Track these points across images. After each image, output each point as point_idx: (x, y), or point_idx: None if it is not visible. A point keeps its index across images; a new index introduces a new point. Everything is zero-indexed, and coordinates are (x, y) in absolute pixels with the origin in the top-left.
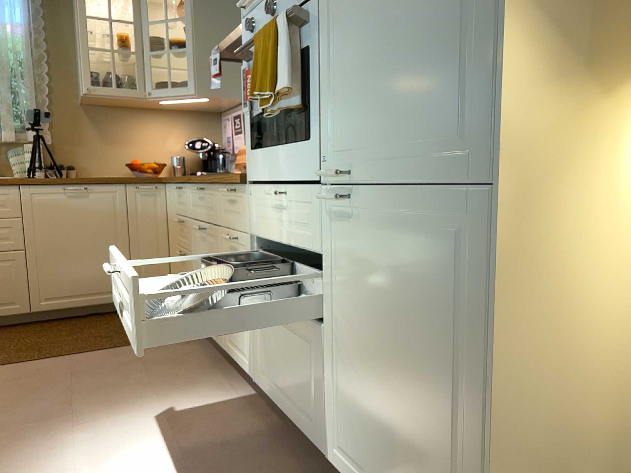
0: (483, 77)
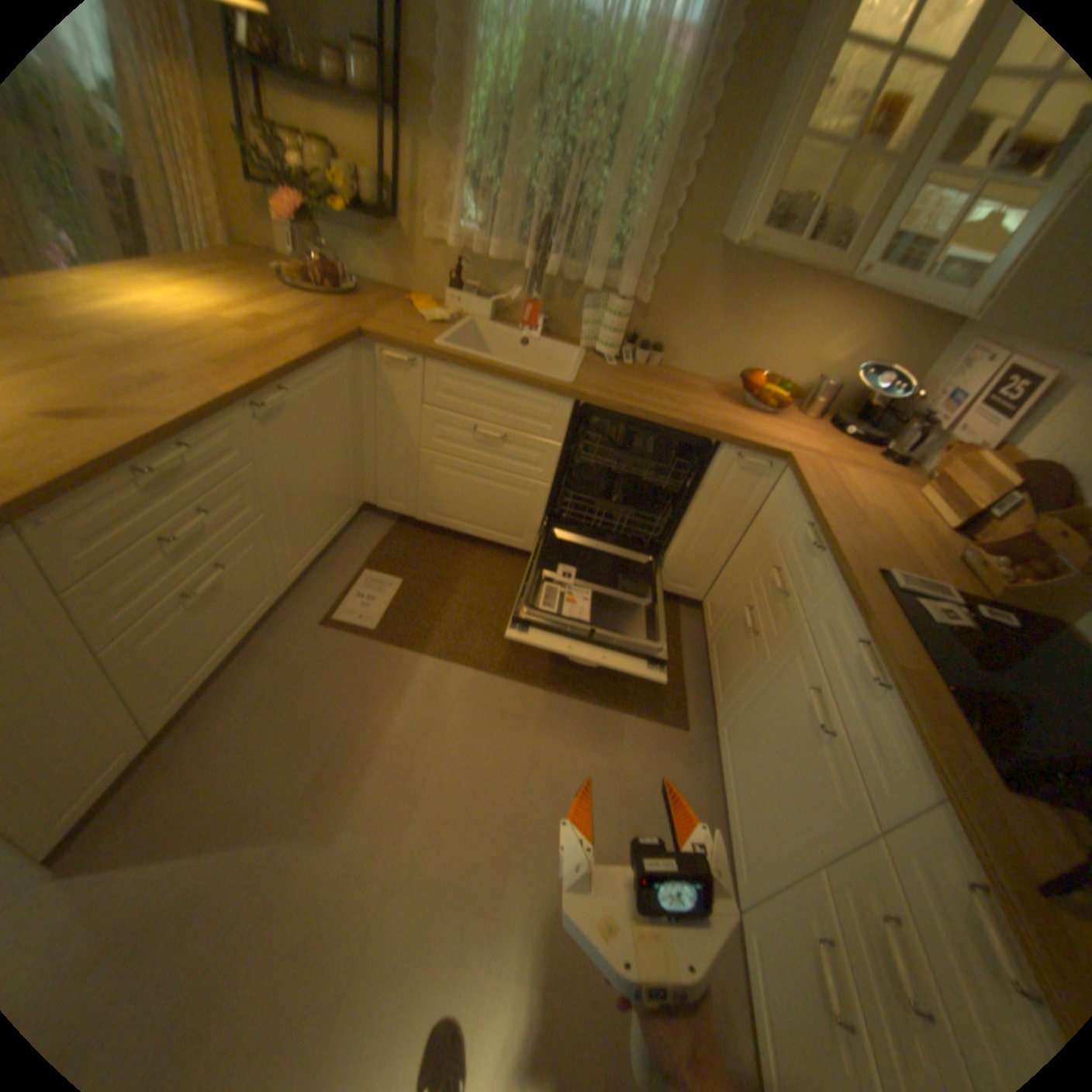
0: None
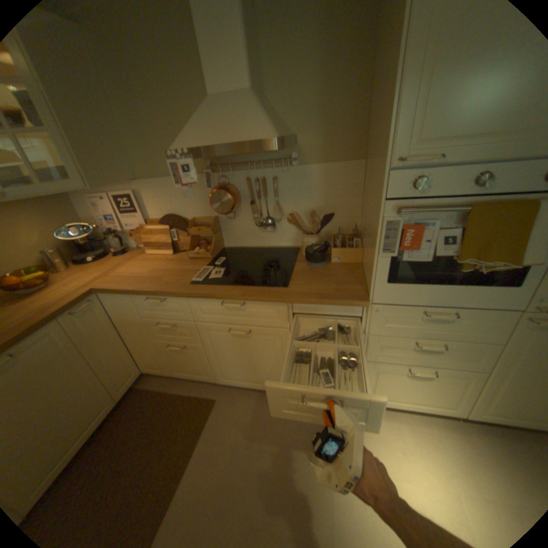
0: None
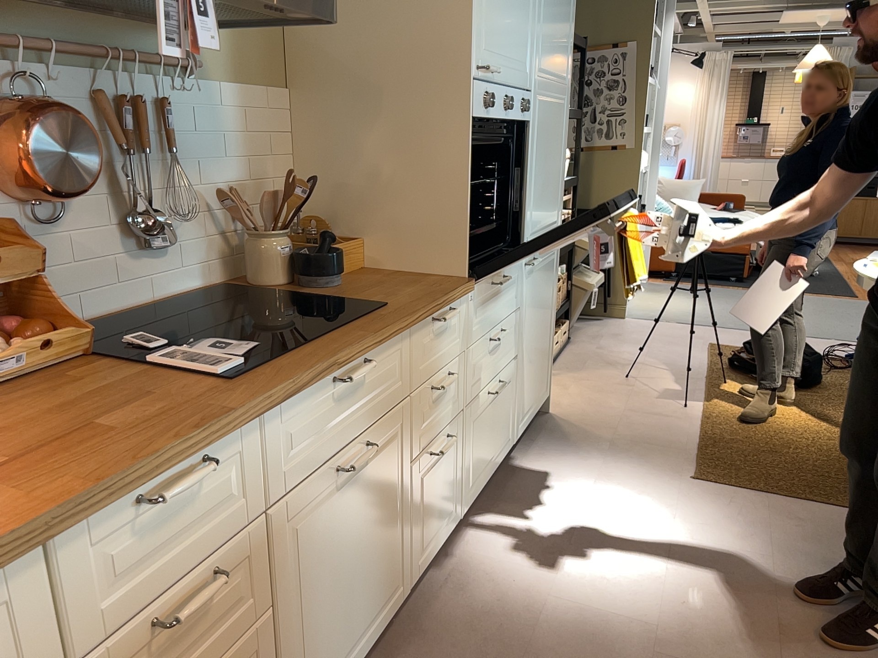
0: (559, 197)
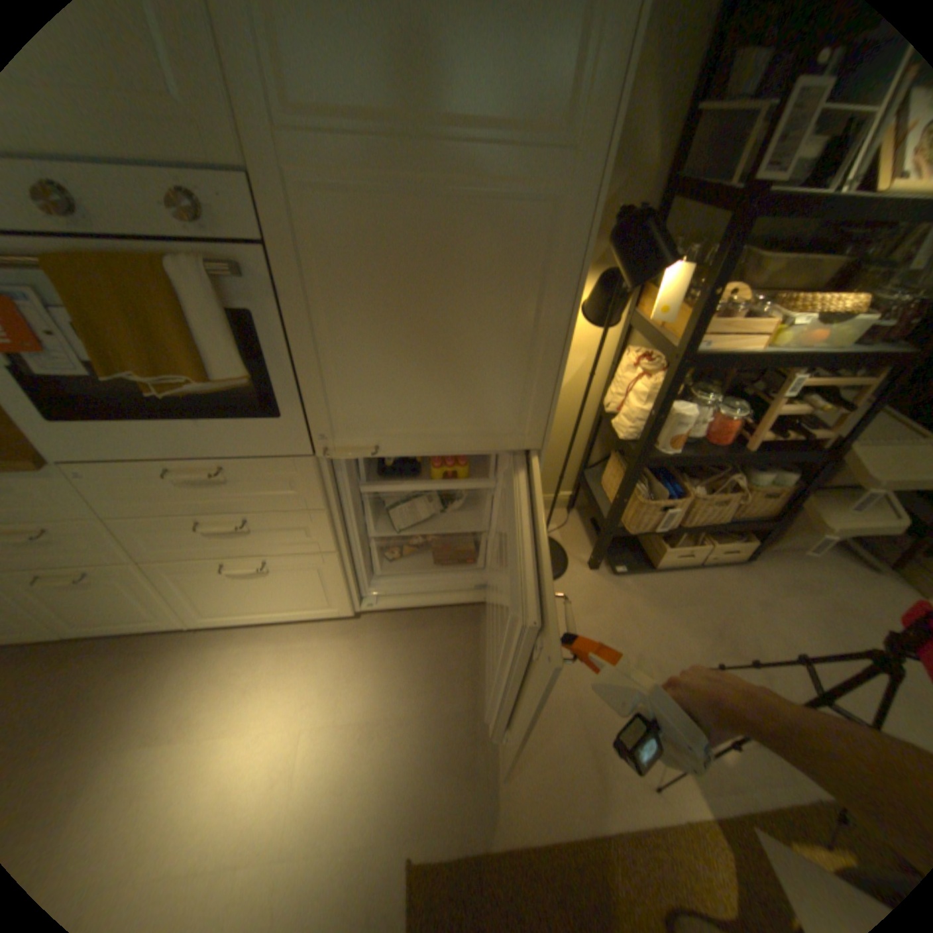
0: (530, 393)
